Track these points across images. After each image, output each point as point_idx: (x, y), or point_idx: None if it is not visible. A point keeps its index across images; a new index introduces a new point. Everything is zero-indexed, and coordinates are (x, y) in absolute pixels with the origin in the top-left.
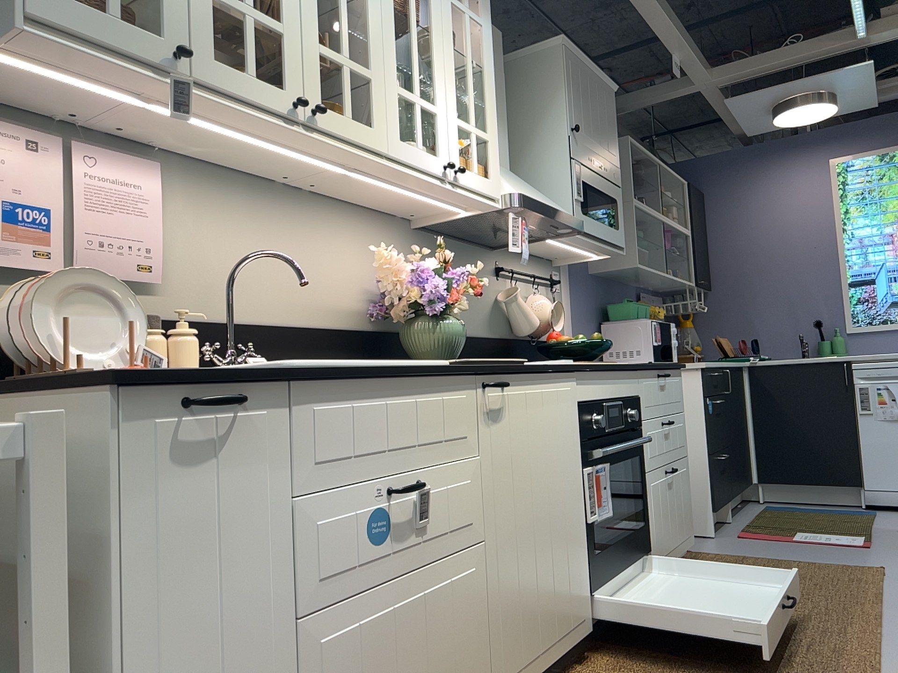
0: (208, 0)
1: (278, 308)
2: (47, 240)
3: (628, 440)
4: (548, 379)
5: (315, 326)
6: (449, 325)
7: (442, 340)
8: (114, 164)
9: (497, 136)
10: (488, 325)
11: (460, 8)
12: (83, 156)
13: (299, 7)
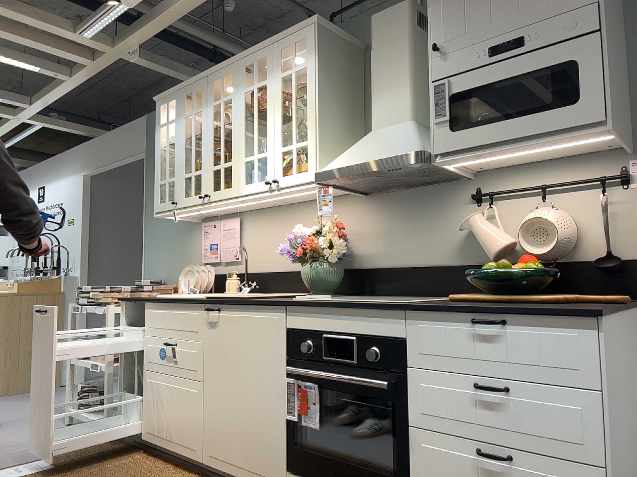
0: (183, 180)
1: (280, 263)
2: (216, 252)
3: (367, 378)
4: (253, 310)
5: (296, 270)
6: (310, 268)
7: (305, 278)
8: (228, 223)
9: (316, 134)
10: (453, 254)
11: (287, 75)
12: (221, 224)
13: (206, 158)
